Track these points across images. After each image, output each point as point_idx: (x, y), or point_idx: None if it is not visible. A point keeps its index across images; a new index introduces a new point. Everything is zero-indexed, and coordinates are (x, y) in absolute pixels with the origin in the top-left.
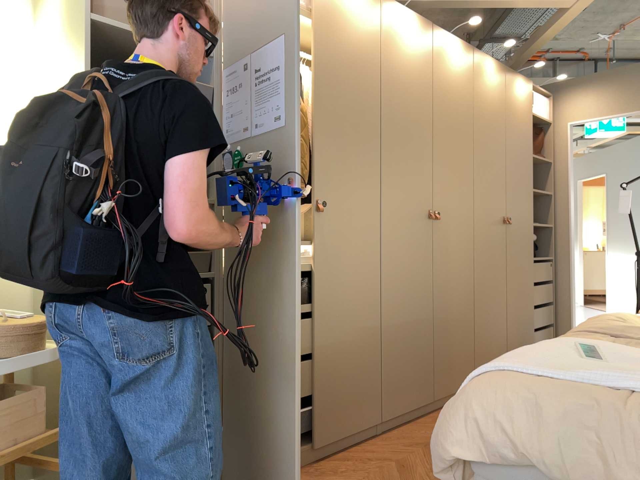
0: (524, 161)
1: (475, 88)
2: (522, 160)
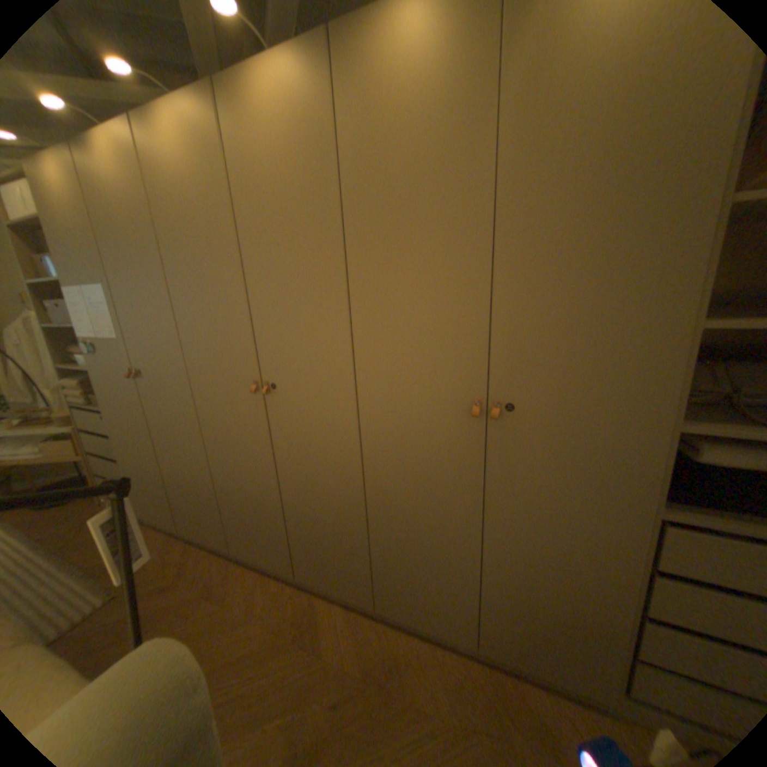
0: (627, 244)
1: (338, 134)
2: (603, 246)
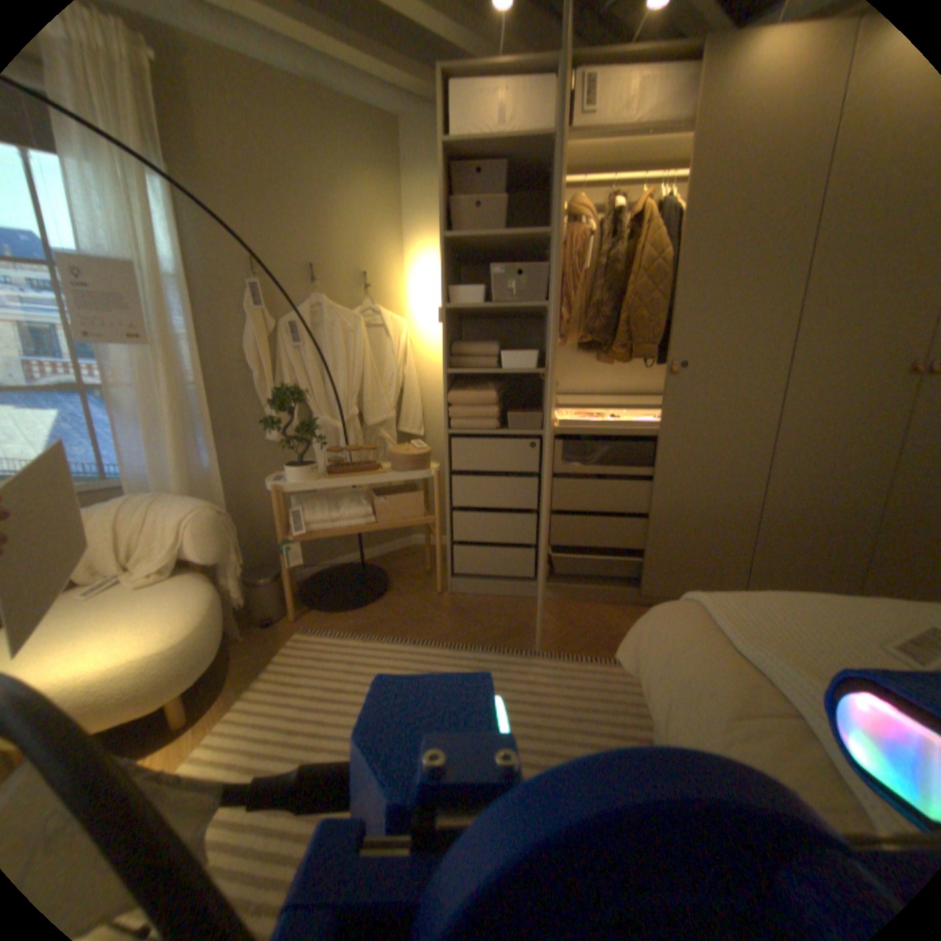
0: None
1: None
2: None
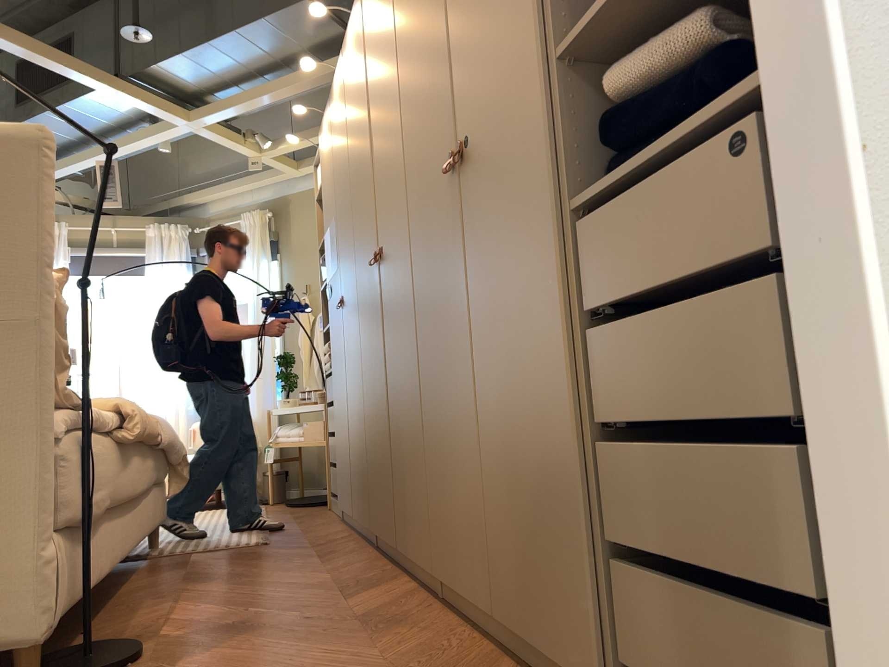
0: None
1: None
2: None
